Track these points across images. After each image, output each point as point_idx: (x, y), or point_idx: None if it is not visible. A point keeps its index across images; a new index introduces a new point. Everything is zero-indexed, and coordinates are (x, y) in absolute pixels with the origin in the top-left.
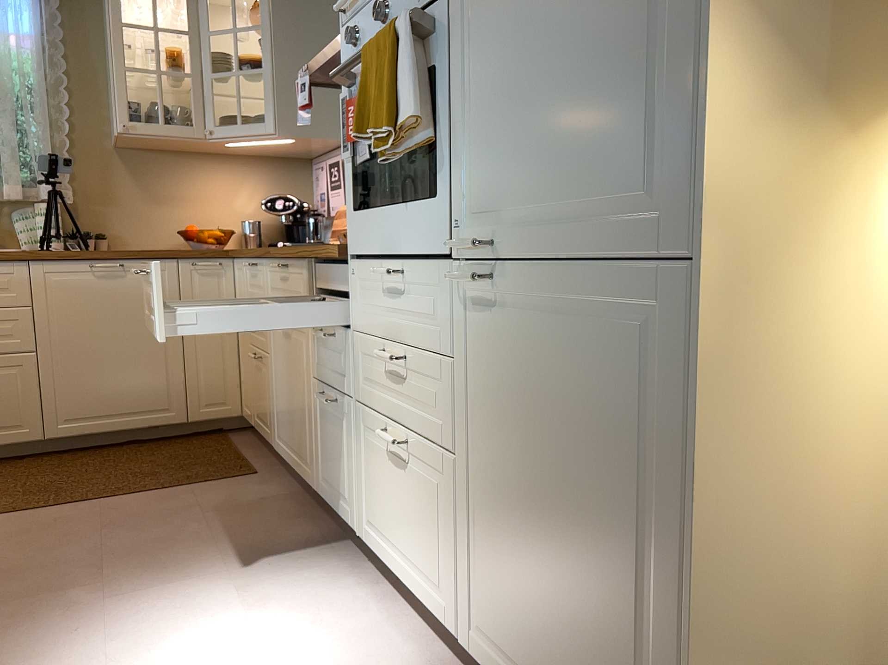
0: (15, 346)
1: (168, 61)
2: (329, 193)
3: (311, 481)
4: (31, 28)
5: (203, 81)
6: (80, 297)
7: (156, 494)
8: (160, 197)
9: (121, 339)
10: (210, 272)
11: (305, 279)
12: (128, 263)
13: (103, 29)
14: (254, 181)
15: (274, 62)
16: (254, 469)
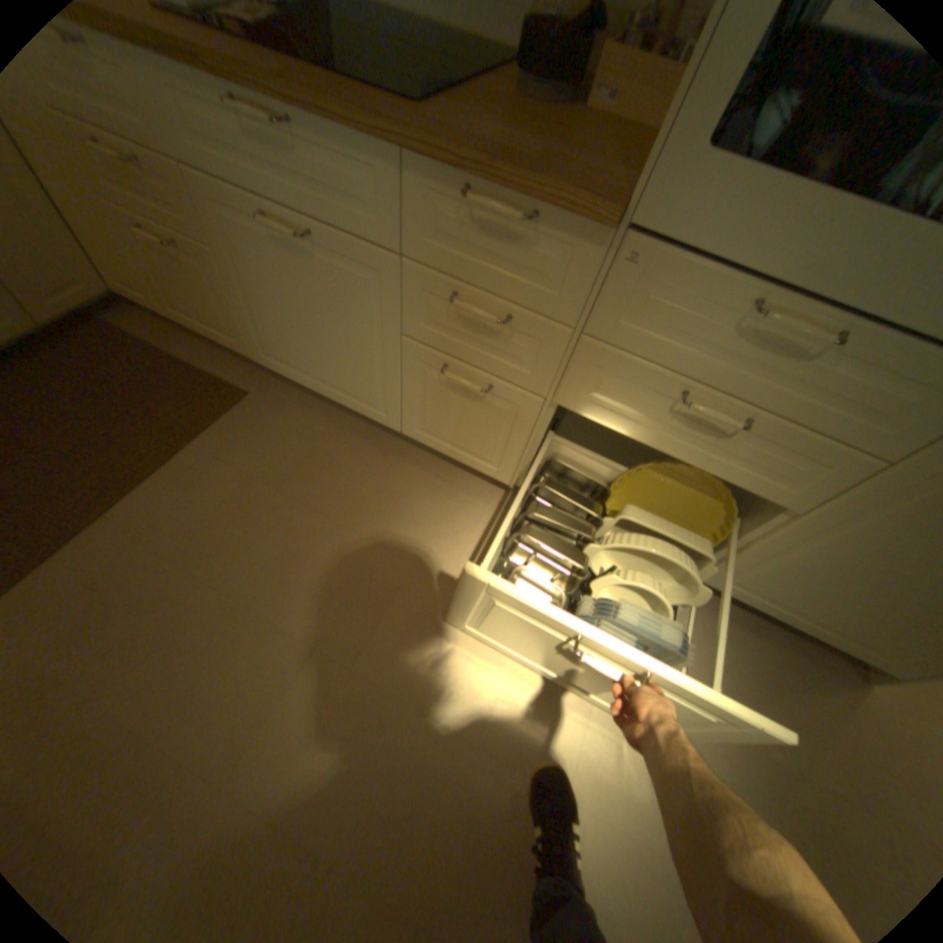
0: None
1: None
2: None
3: (385, 419)
4: None
5: None
6: None
7: (164, 473)
8: None
9: None
10: None
11: (384, 180)
12: None
13: None
14: None
15: None
16: (235, 385)
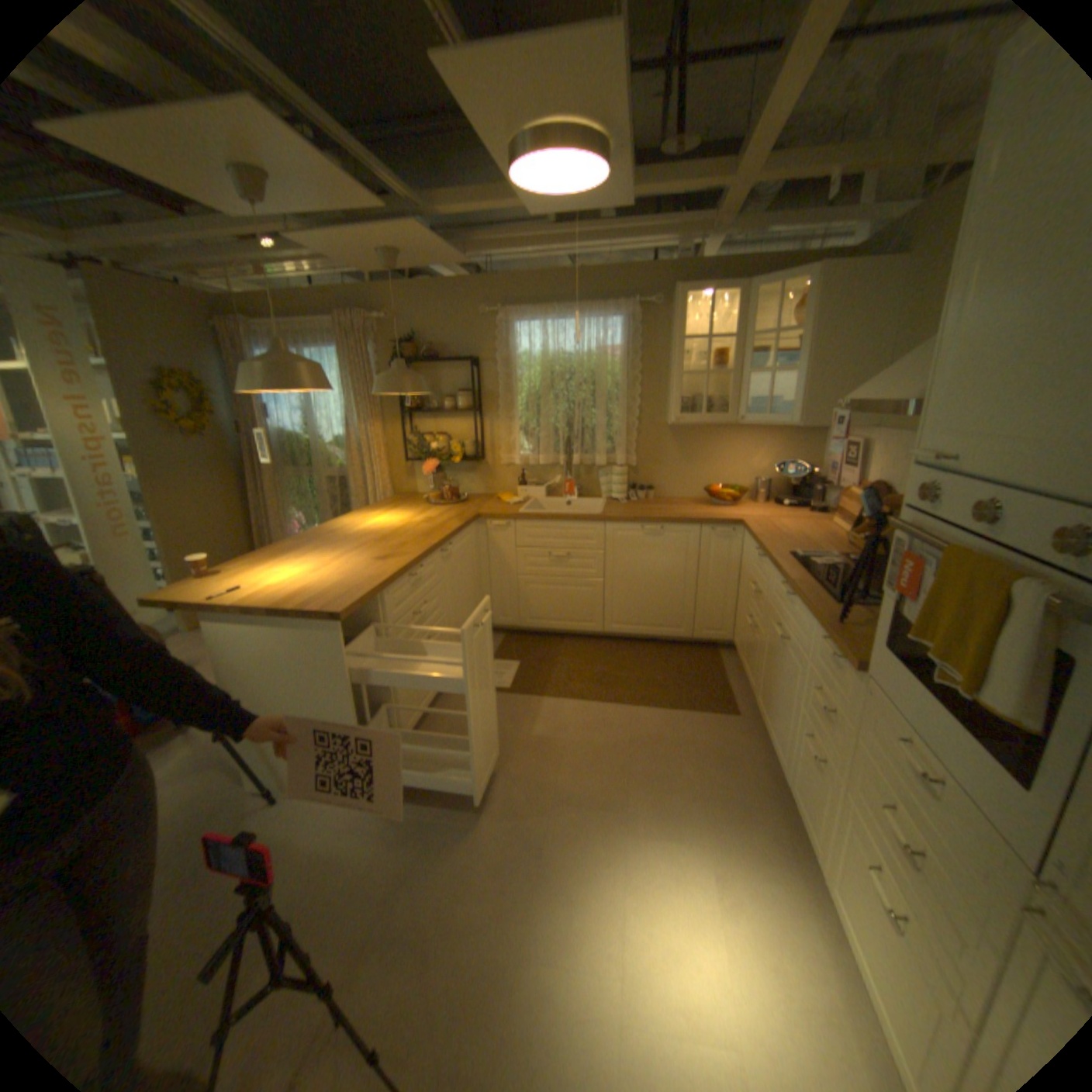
0: (592, 575)
1: (715, 360)
2: (842, 468)
3: (785, 773)
4: (621, 342)
5: (741, 375)
6: (632, 548)
7: (666, 713)
8: (694, 459)
9: (654, 578)
10: (724, 536)
11: (810, 627)
12: (665, 527)
13: (669, 333)
14: (771, 444)
15: (810, 361)
16: (737, 709)
